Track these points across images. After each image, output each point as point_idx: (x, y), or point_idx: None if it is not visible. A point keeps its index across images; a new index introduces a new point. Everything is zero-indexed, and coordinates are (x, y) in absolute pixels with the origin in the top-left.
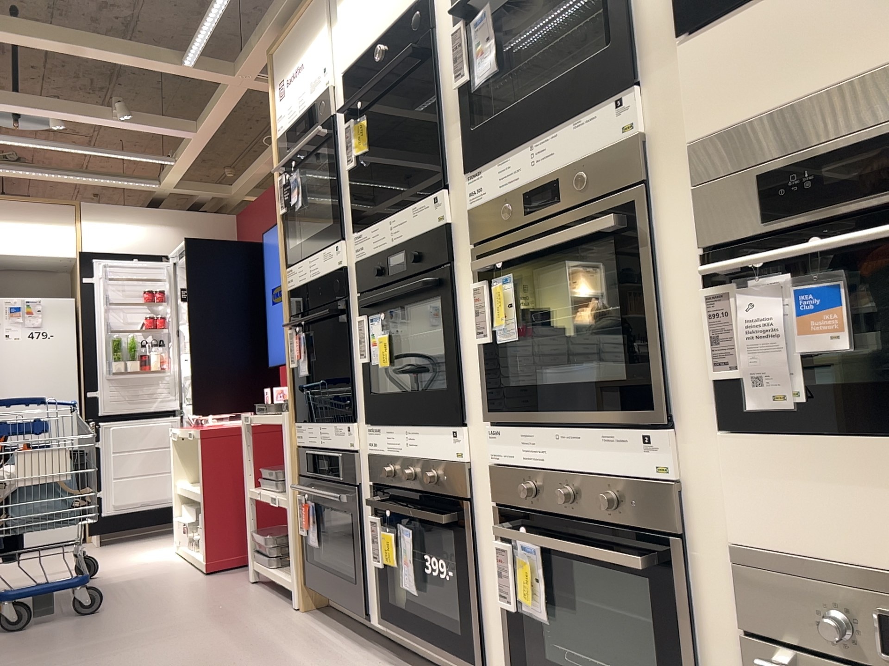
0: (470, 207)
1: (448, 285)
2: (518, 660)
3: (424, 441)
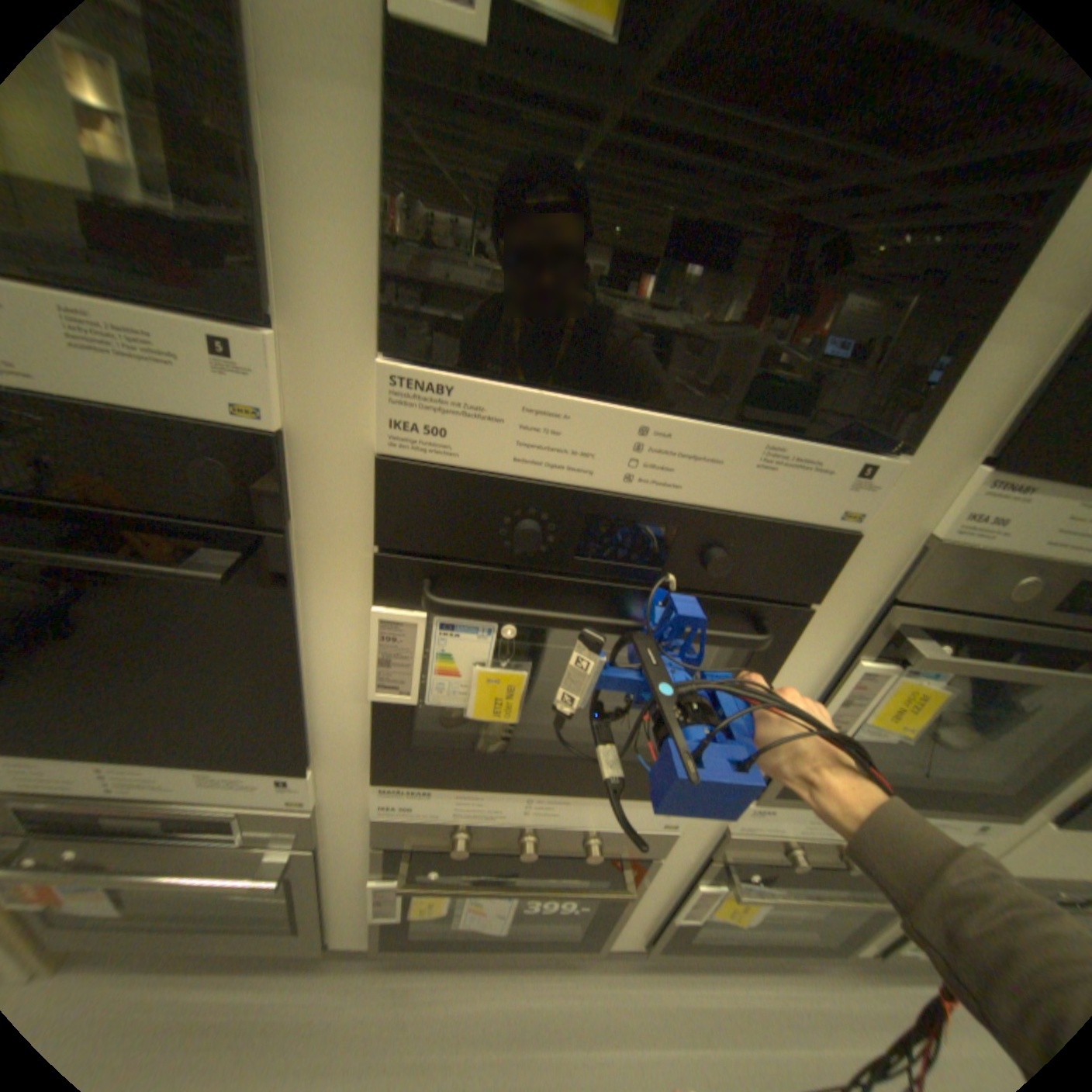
0: (943, 534)
1: (790, 644)
2: (671, 941)
3: (585, 813)
